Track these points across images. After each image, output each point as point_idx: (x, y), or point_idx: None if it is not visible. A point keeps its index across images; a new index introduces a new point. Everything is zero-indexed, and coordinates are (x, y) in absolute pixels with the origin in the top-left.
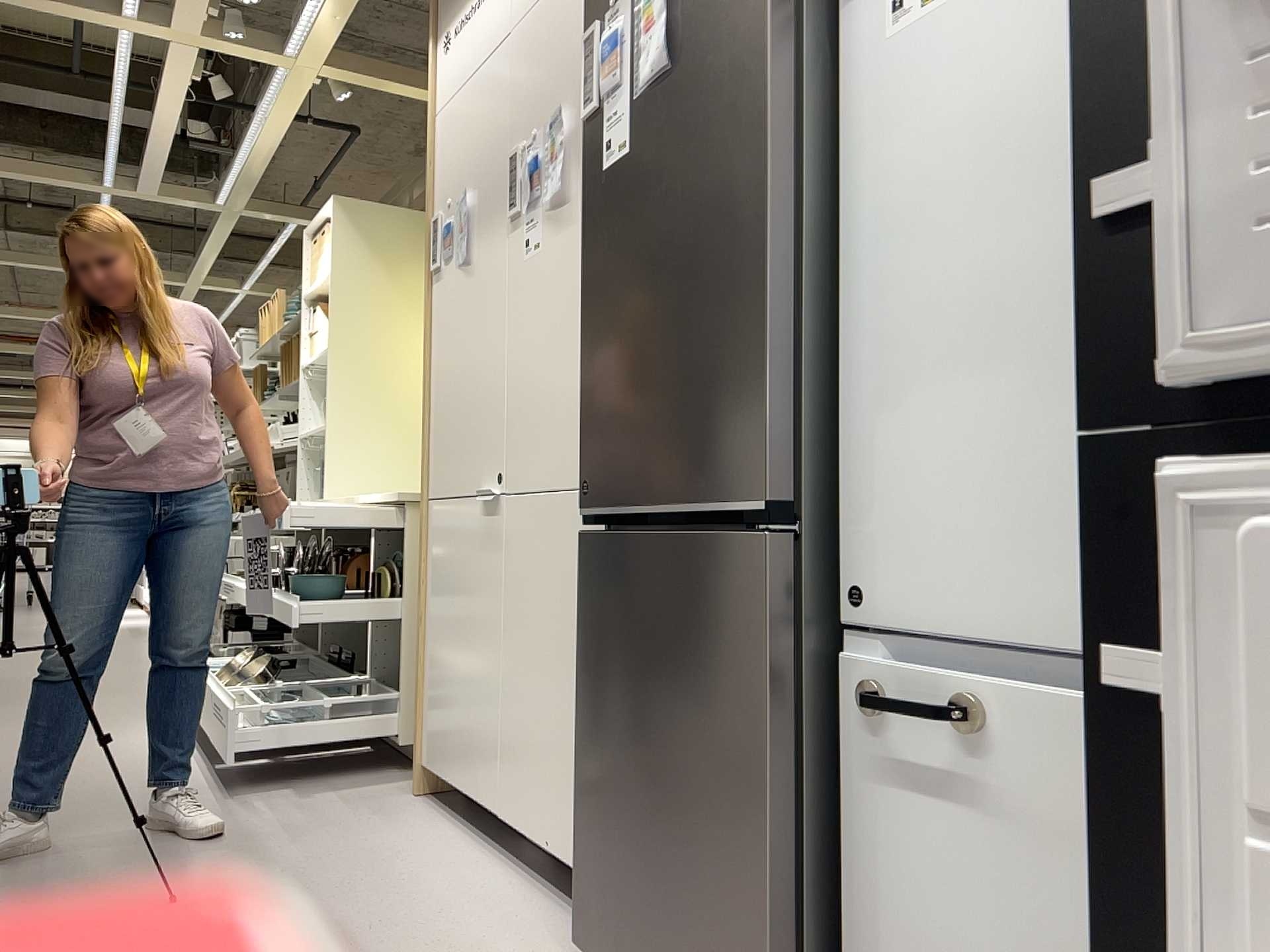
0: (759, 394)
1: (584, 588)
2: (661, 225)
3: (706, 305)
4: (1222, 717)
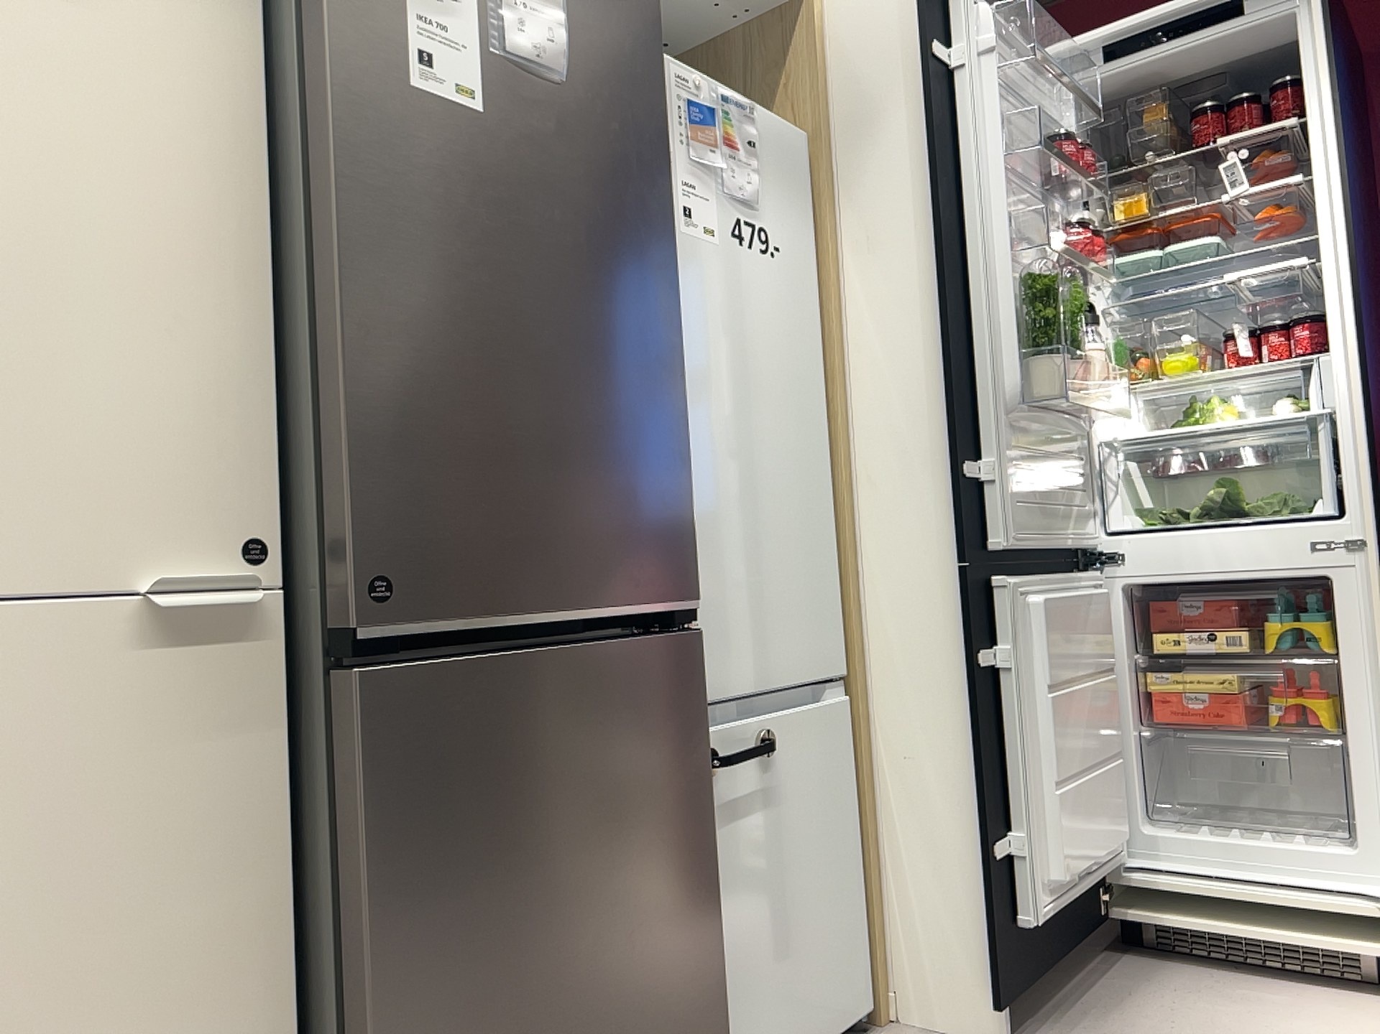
0: (682, 497)
1: (380, 763)
2: (552, 259)
3: (623, 388)
4: (1018, 657)
